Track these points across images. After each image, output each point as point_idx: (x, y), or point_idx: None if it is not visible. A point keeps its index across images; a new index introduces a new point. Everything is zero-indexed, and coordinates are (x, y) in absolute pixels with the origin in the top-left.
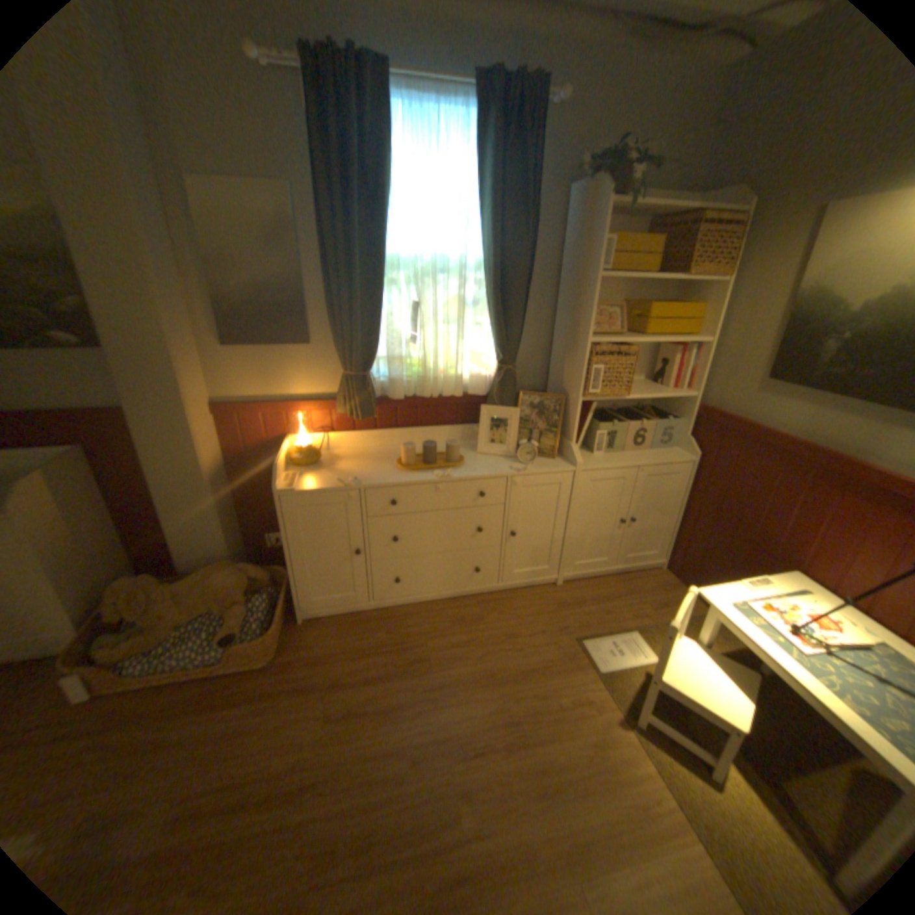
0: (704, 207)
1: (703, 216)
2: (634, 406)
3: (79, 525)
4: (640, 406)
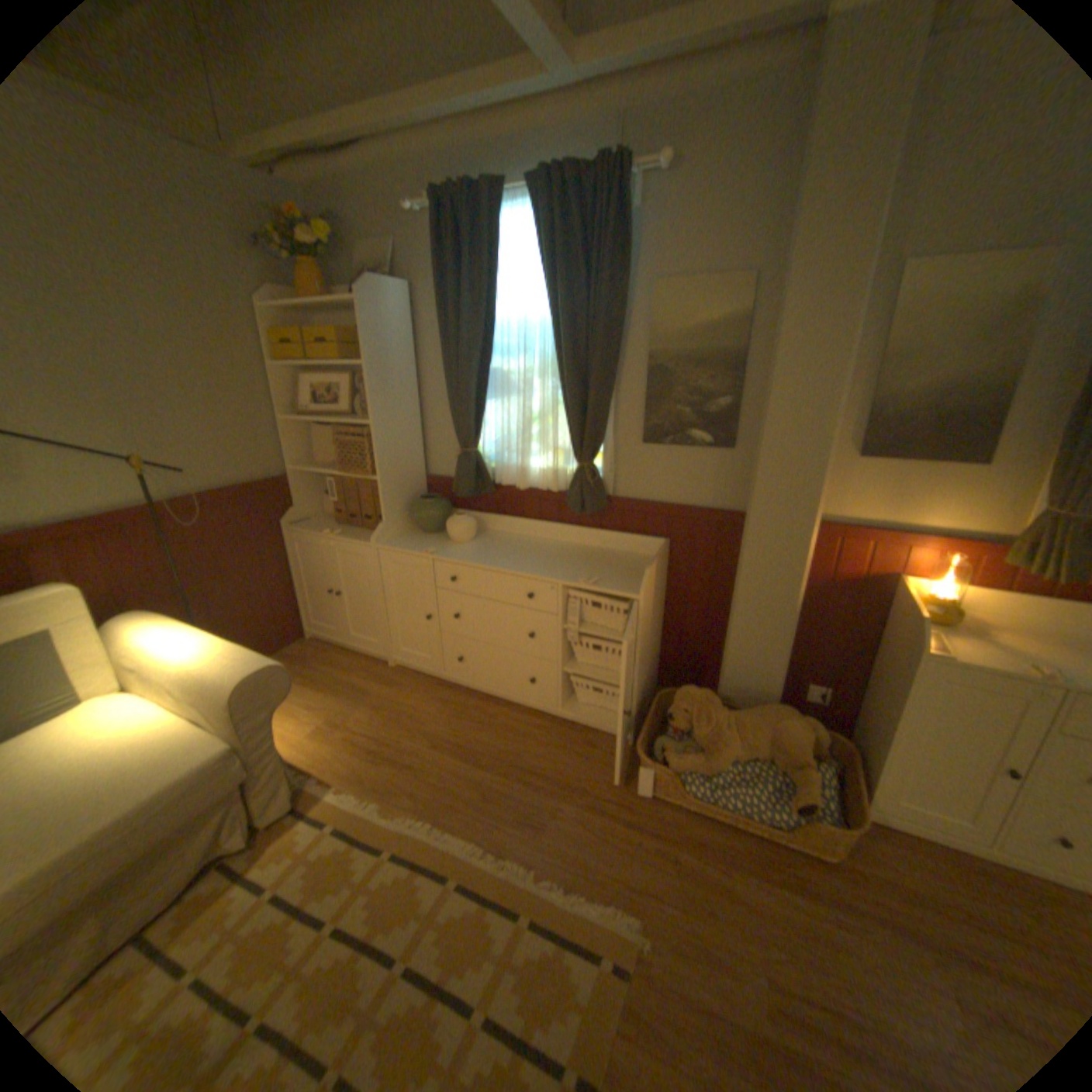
0: None
1: None
2: None
3: (653, 617)
4: None
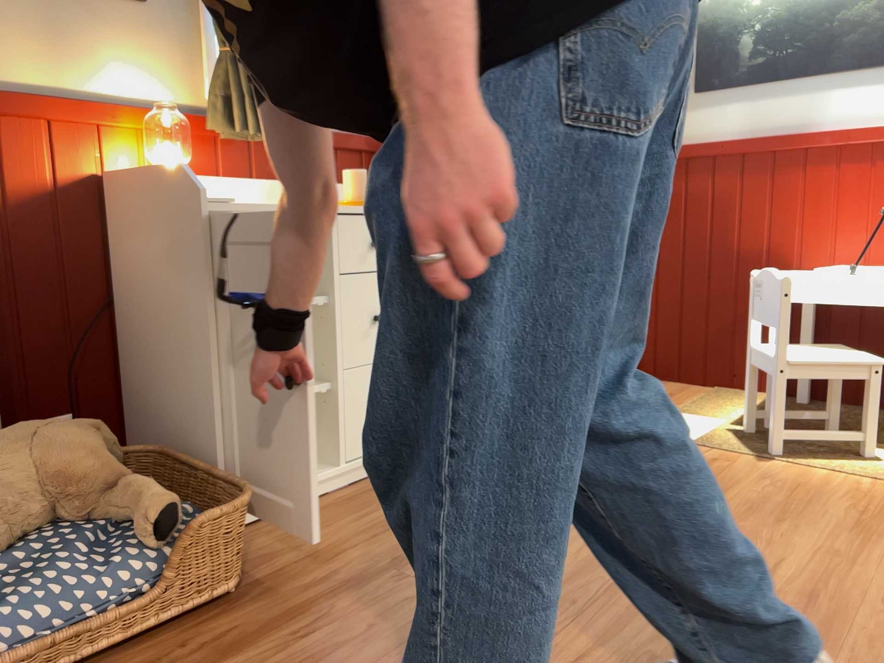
0: None
1: None
2: None
3: None
4: None
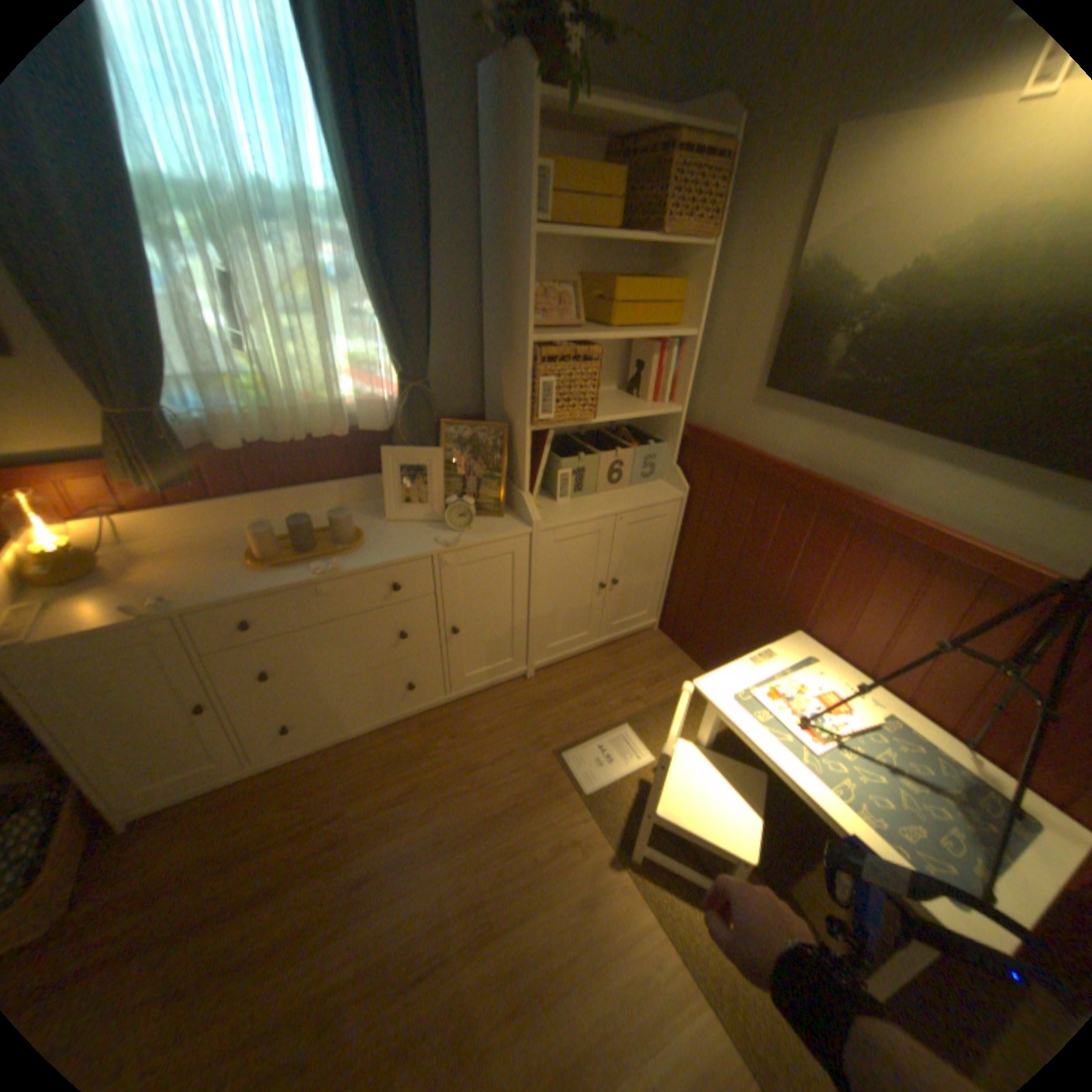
0: (679, 122)
1: (678, 142)
2: (606, 427)
3: None
4: (614, 427)
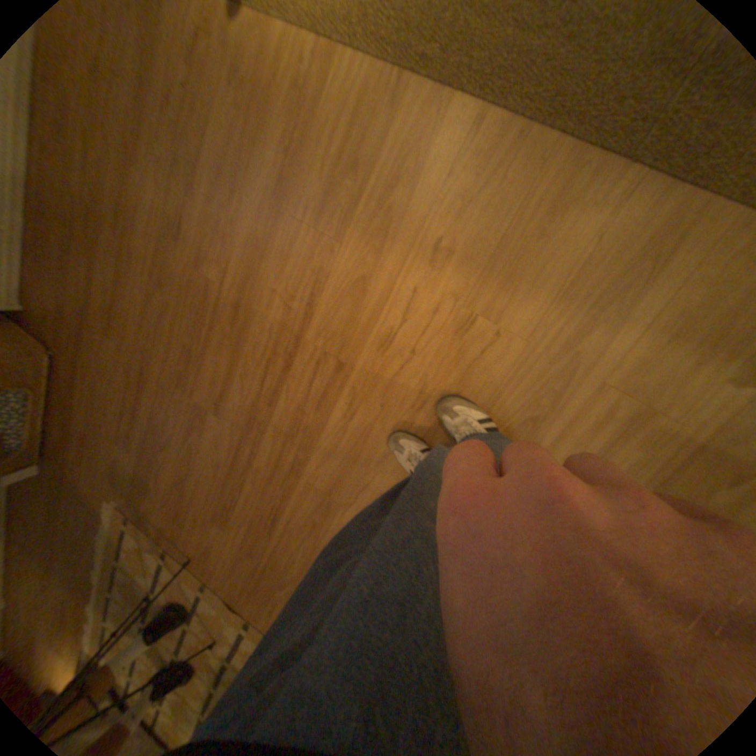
0: None
1: None
2: None
3: None
4: None
